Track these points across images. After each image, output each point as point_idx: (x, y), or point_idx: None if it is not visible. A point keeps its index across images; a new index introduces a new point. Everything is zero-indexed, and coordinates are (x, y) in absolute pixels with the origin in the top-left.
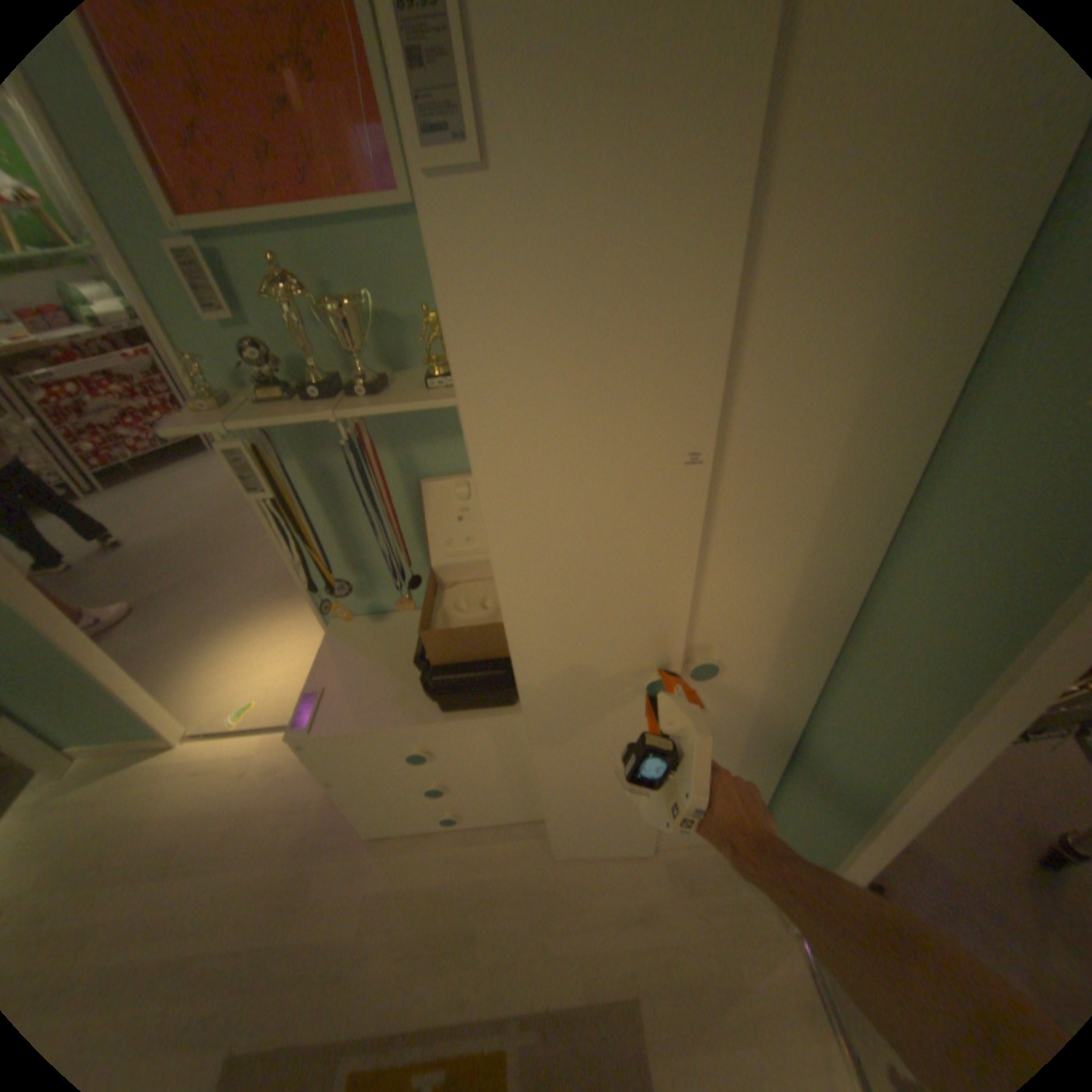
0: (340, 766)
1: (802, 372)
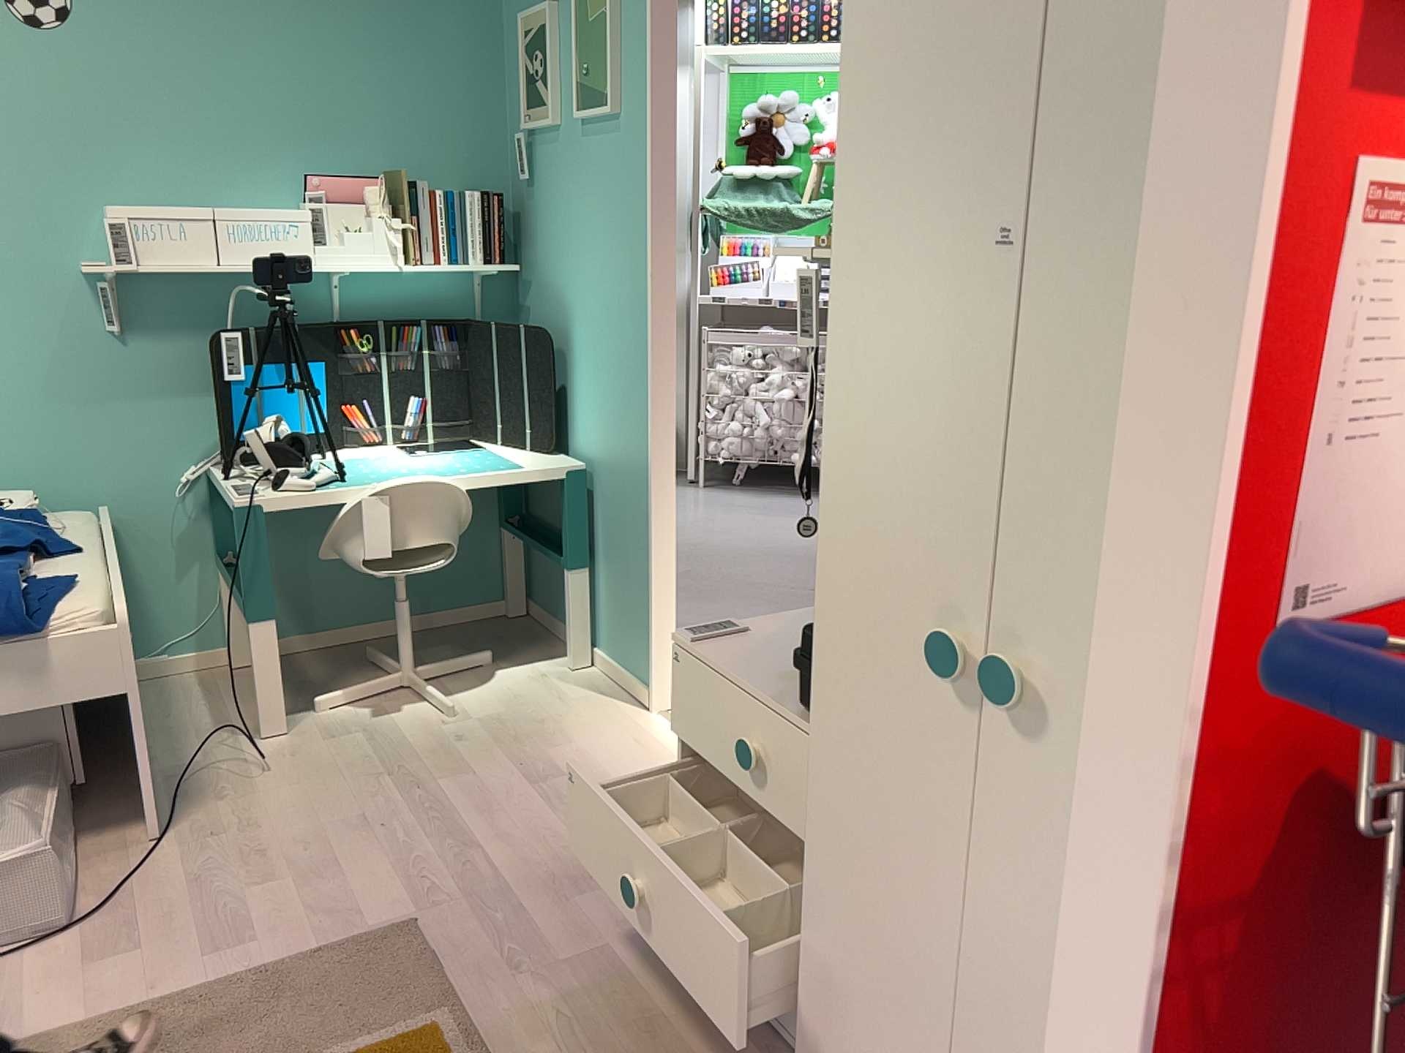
0: (694, 718)
1: (1118, 123)
